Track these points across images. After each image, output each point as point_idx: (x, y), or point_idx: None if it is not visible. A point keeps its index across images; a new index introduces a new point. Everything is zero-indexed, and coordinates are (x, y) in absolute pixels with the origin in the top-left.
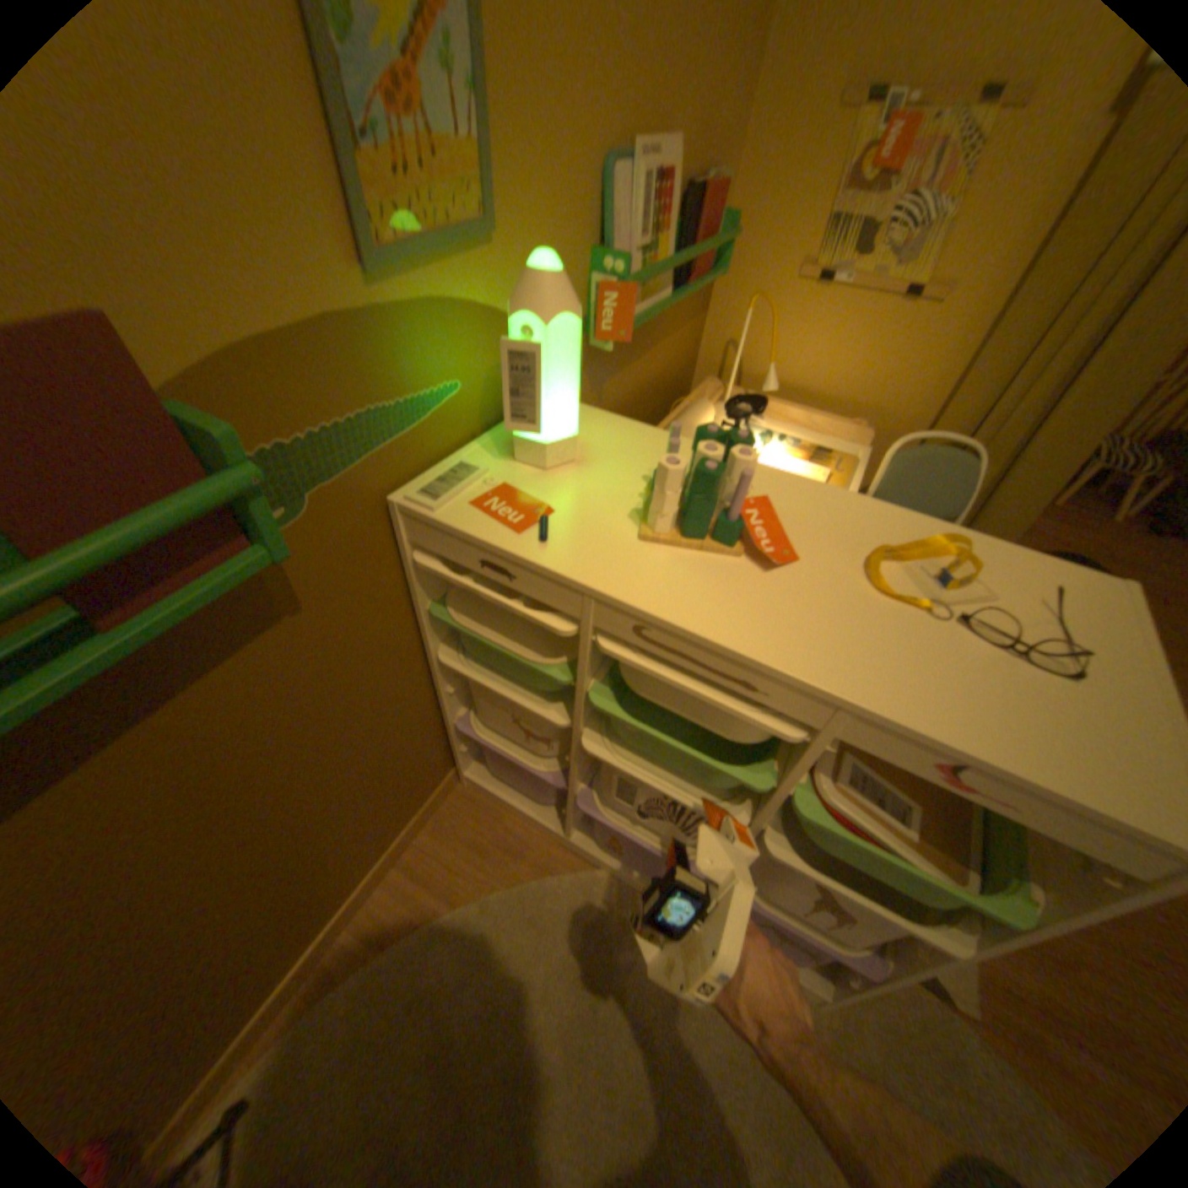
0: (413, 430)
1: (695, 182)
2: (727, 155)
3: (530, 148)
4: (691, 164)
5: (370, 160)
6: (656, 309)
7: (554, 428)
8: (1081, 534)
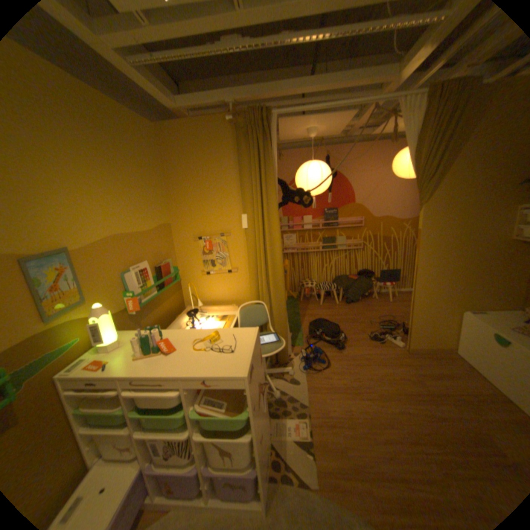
0: (62, 355)
1: (156, 267)
2: (169, 256)
3: (94, 282)
4: (154, 263)
5: (45, 303)
6: (151, 298)
7: (108, 341)
8: (329, 311)
